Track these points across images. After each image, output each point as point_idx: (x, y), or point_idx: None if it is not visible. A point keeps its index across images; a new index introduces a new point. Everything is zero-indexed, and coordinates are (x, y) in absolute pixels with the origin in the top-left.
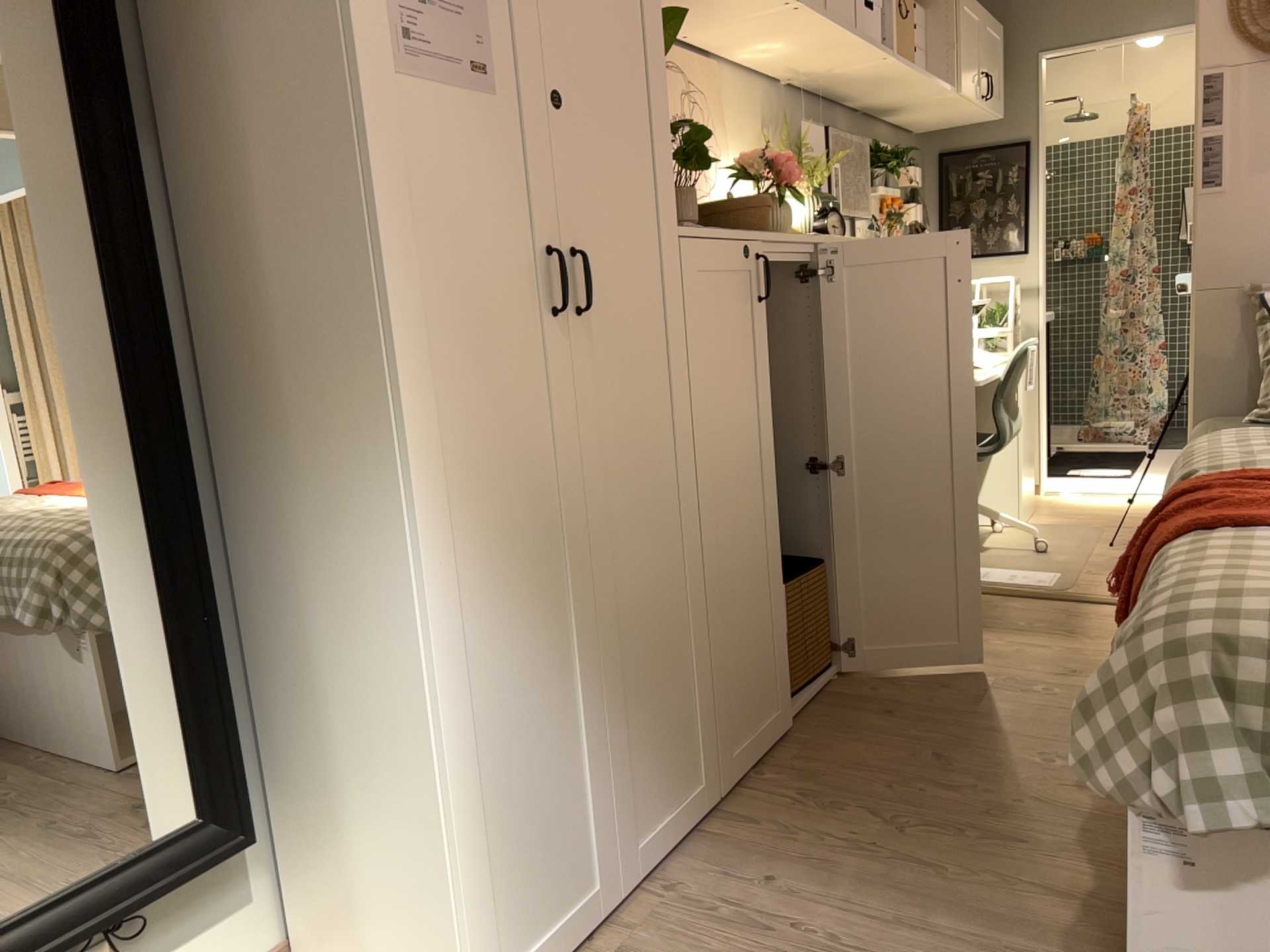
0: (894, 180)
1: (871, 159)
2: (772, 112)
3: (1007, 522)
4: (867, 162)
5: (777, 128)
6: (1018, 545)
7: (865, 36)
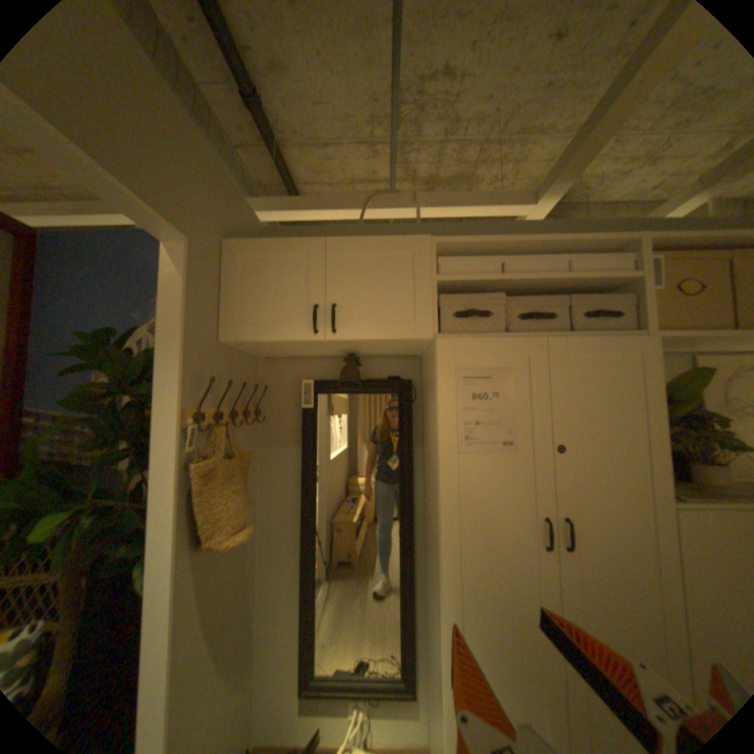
0: None
1: None
2: None
3: None
4: None
5: None
6: None
7: None
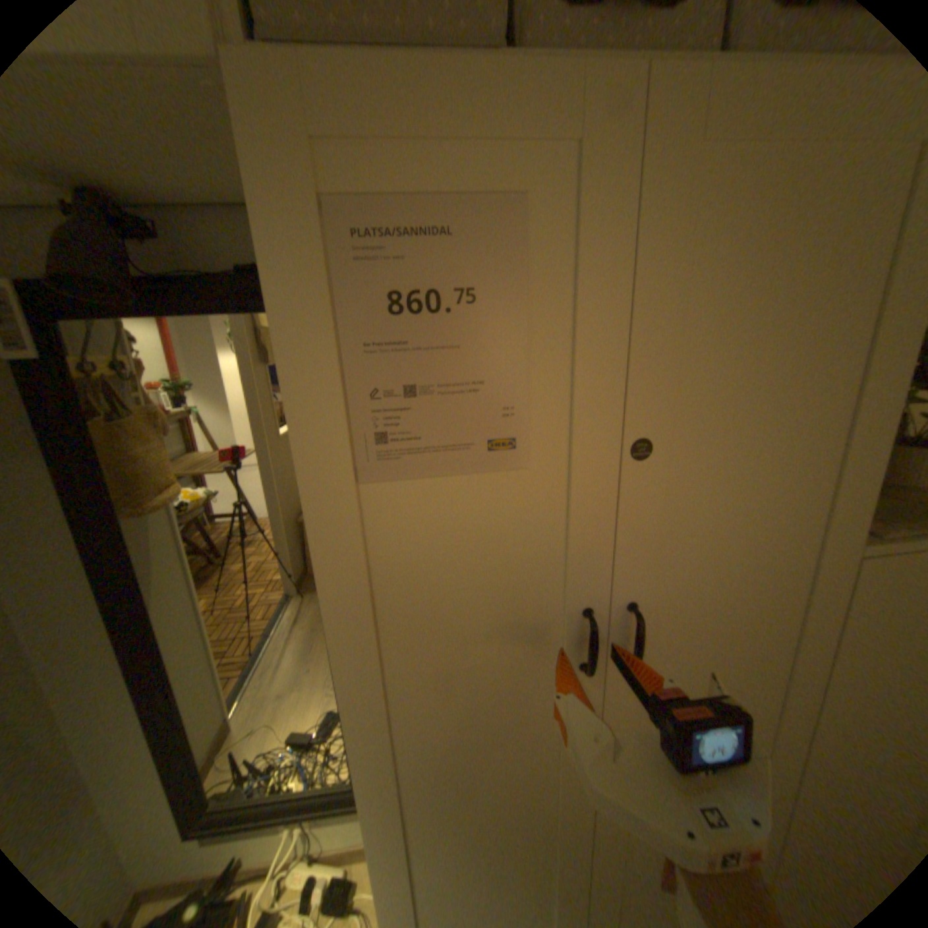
0: None
1: None
2: None
3: None
4: None
5: None
6: None
7: None
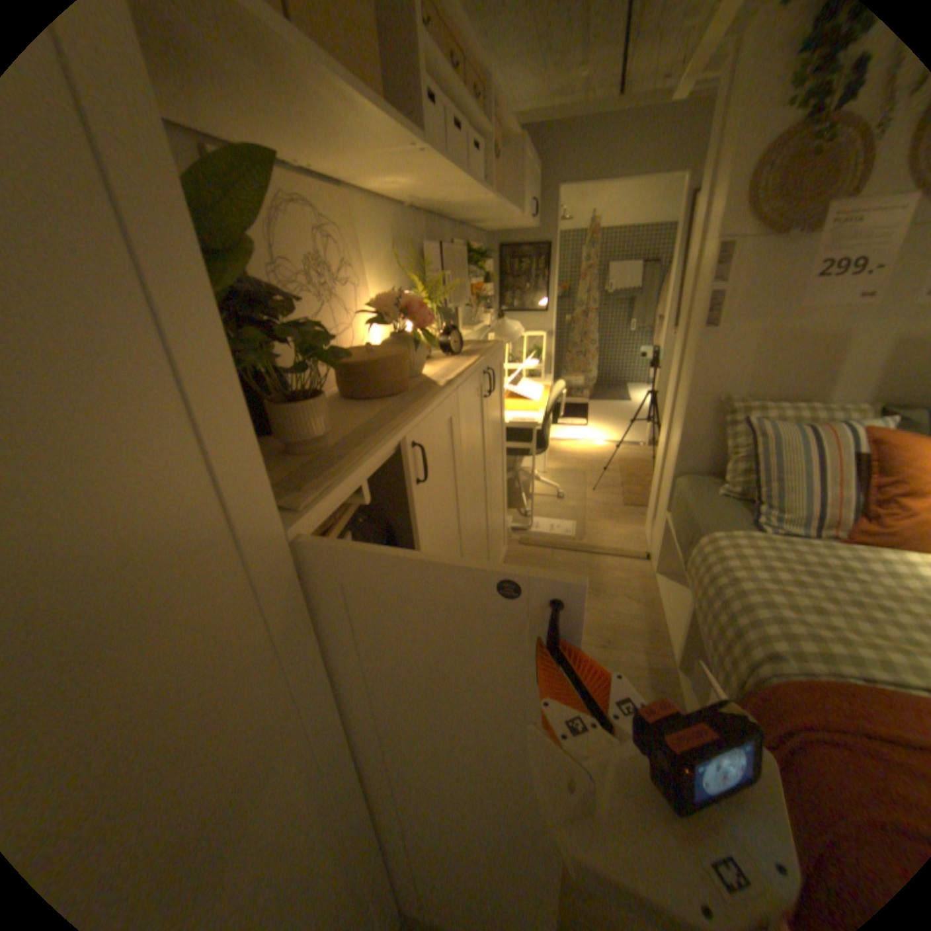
0: (478, 267)
1: (466, 255)
2: (400, 230)
3: (537, 470)
4: (464, 259)
5: (404, 243)
6: (546, 492)
7: (475, 174)
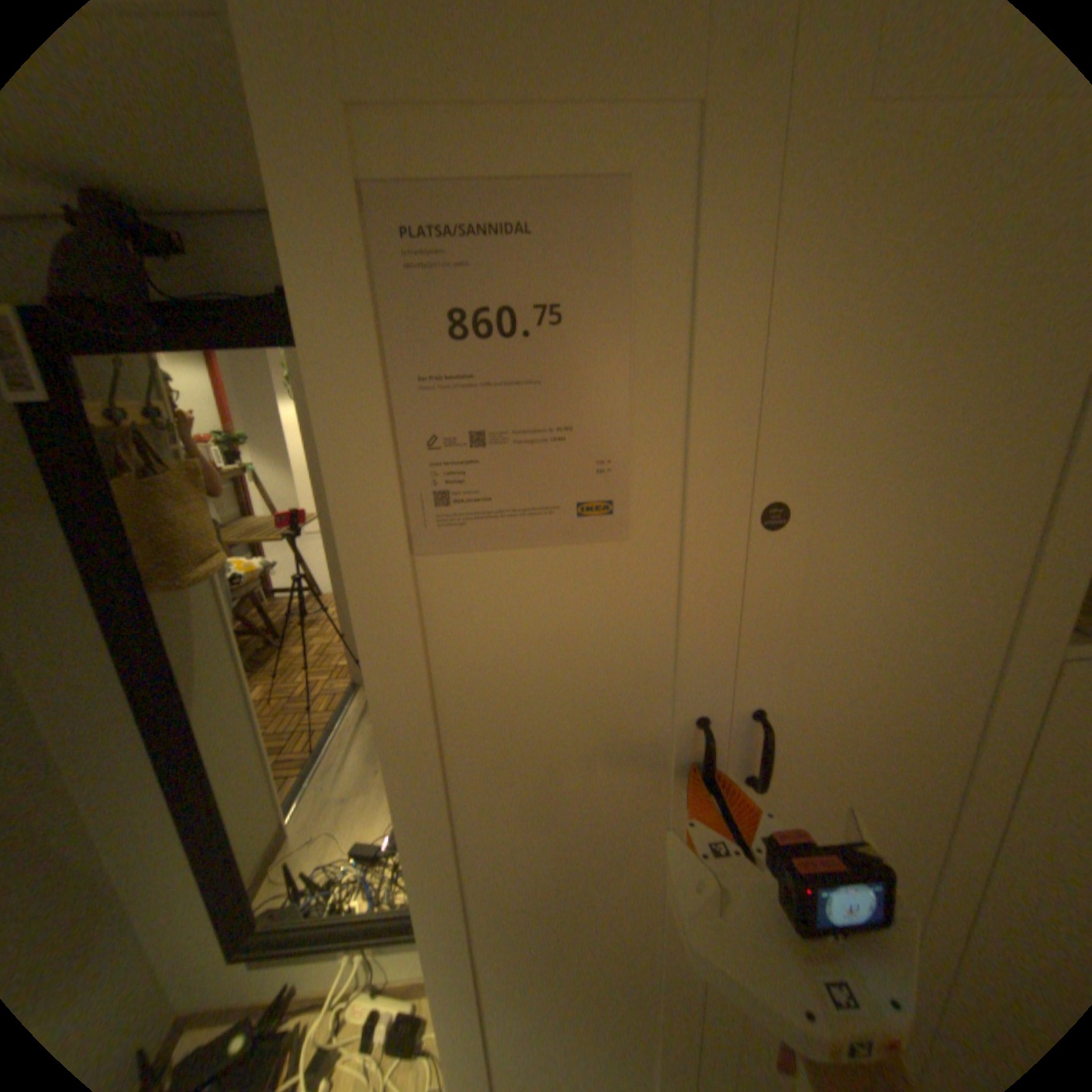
0: None
1: None
2: None
3: None
4: None
5: None
6: None
7: None
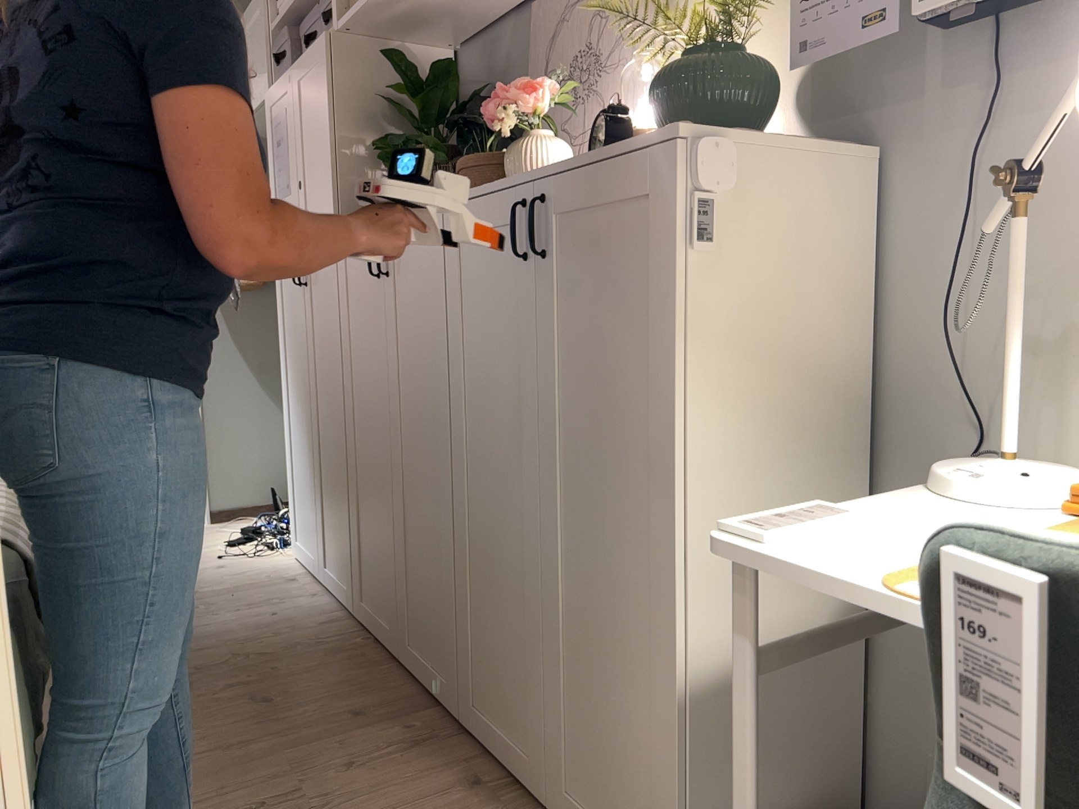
0: None
1: None
2: None
3: None
4: None
5: None
6: None
7: None
